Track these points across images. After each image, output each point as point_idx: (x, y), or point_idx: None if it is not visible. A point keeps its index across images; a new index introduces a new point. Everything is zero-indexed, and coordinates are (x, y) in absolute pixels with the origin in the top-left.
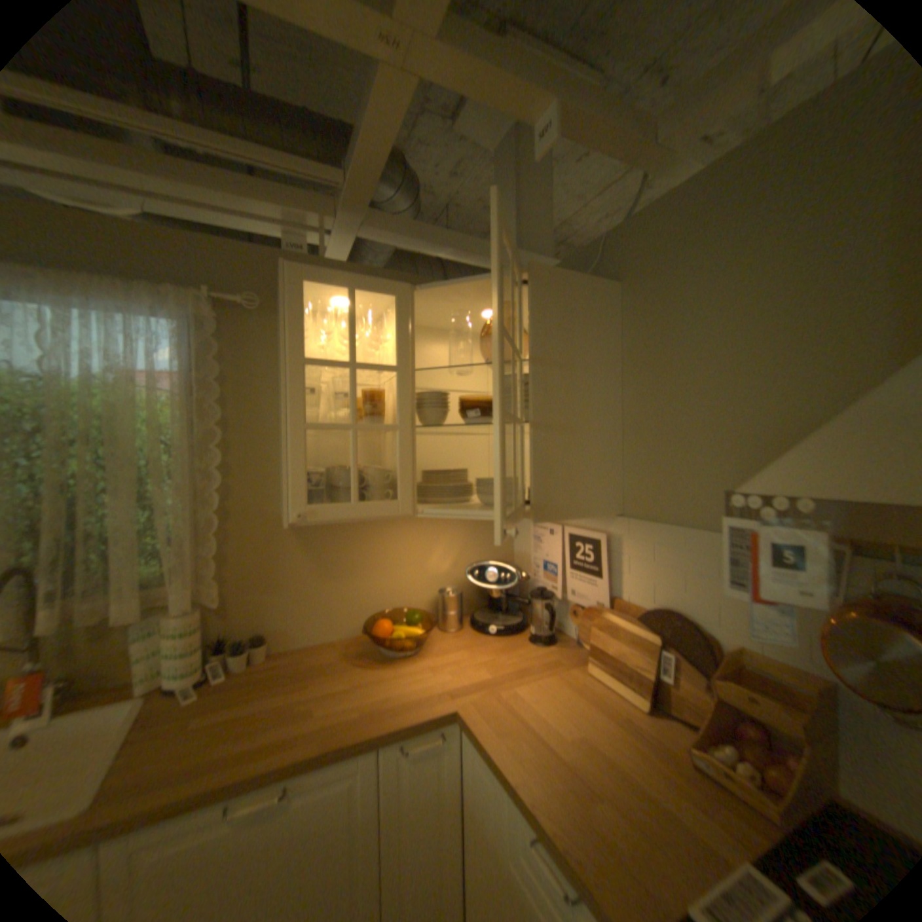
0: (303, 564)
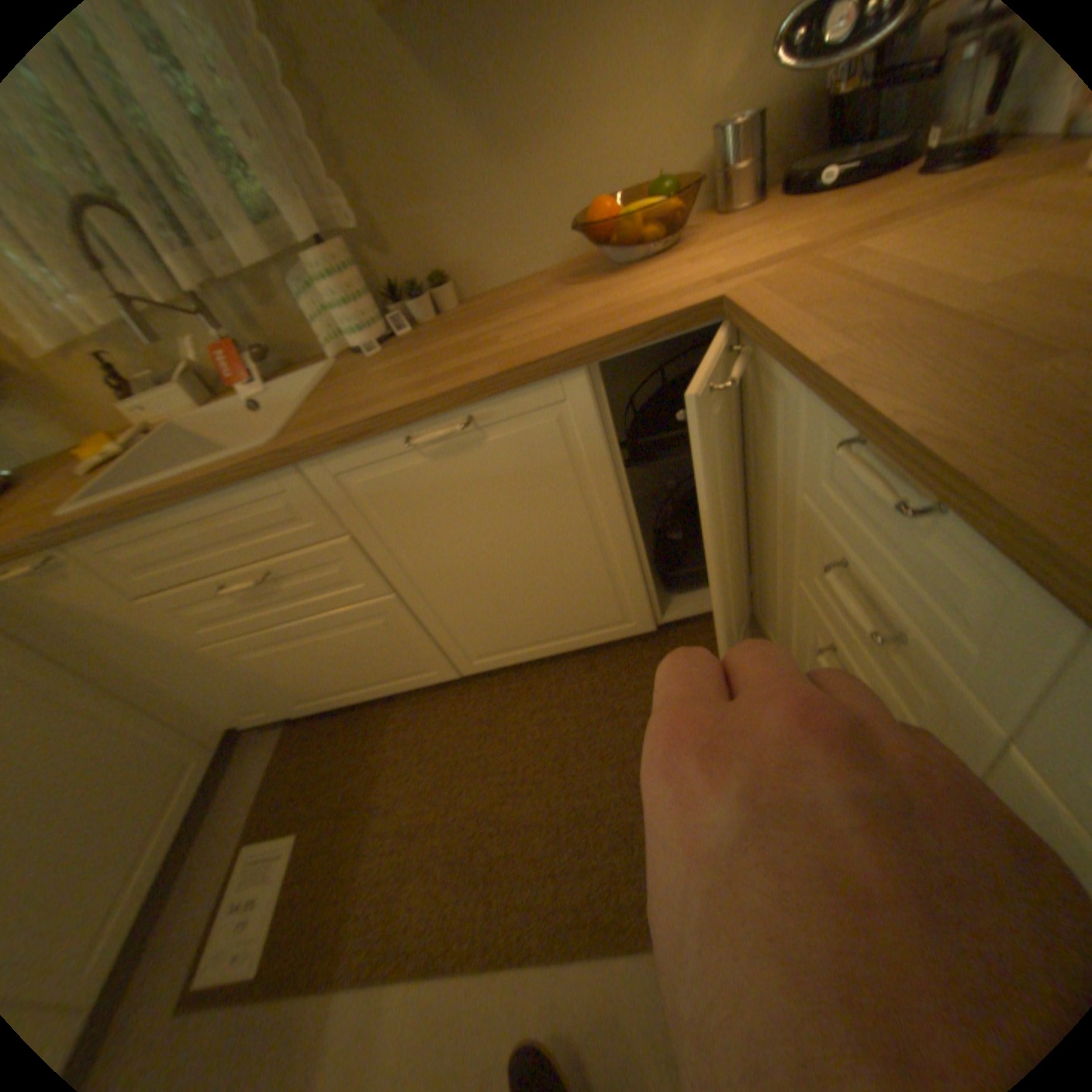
0: (455, 129)
